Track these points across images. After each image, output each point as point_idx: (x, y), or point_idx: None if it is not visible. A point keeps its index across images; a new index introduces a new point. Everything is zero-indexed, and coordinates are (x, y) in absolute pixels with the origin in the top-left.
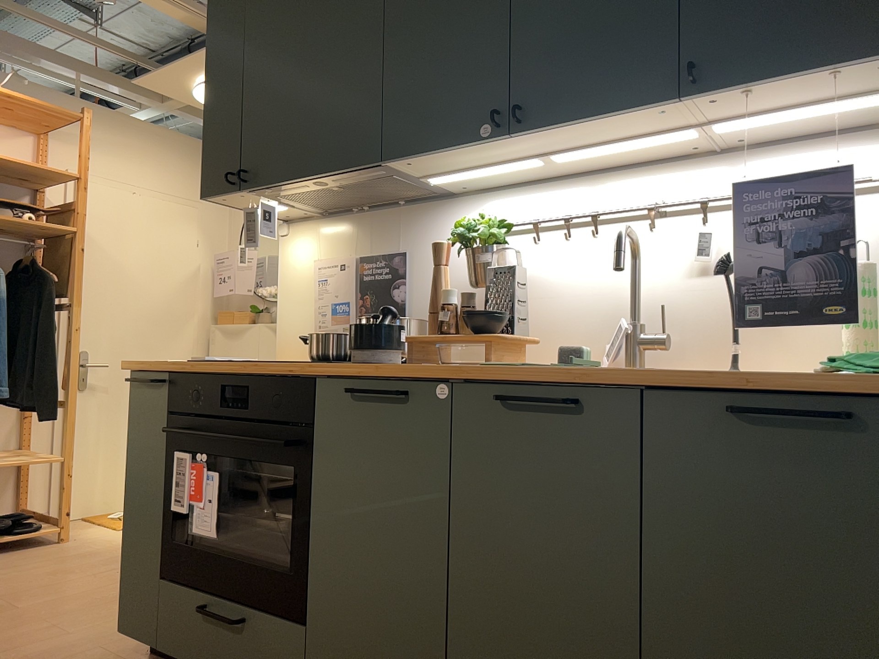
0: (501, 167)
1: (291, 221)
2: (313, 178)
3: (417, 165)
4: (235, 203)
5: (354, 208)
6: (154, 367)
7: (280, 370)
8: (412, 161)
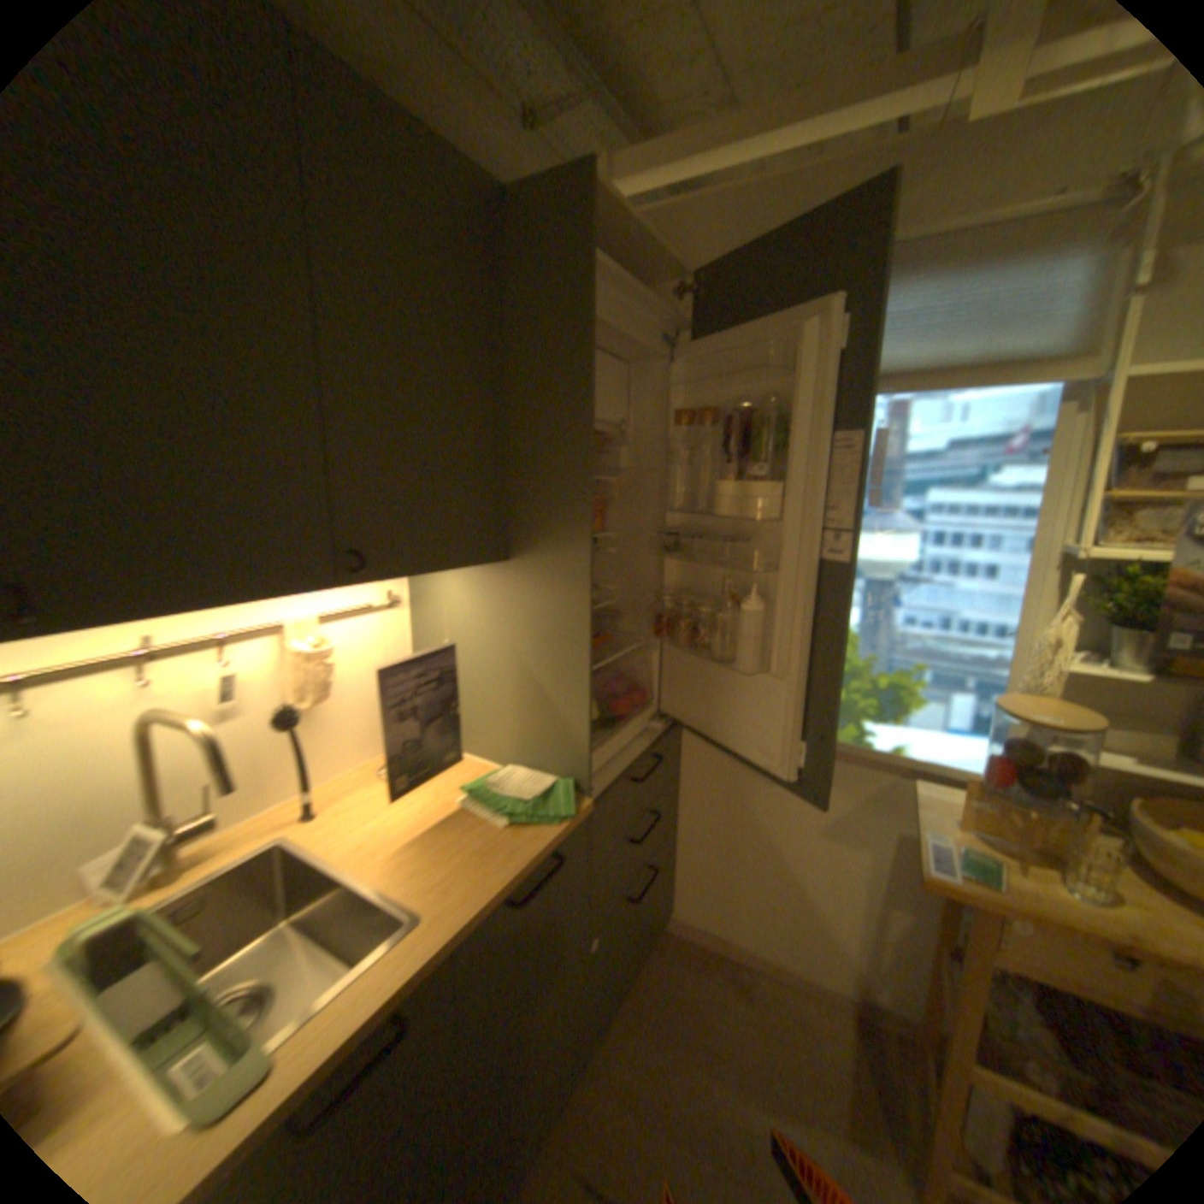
0: None
1: None
2: None
3: None
4: None
5: None
6: None
7: None
8: None
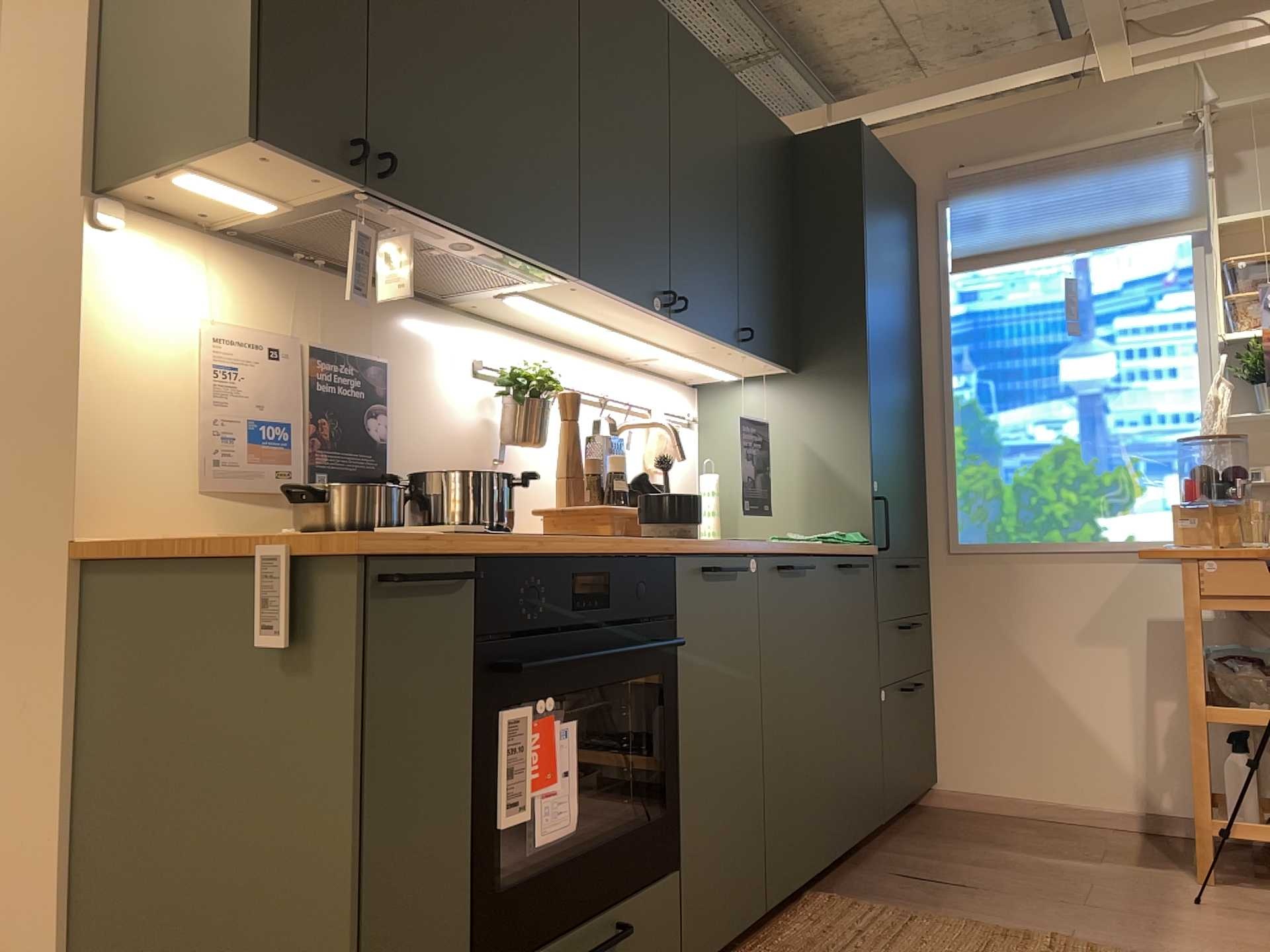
0: (578, 319)
1: (123, 201)
2: (483, 242)
3: (565, 289)
4: (238, 165)
5: (305, 254)
6: (451, 547)
7: (635, 548)
8: (581, 287)
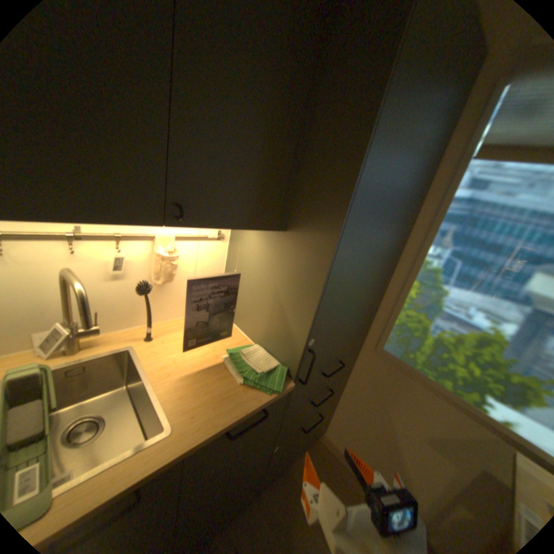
0: None
1: None
2: None
3: None
4: None
5: None
6: None
7: None
8: None
